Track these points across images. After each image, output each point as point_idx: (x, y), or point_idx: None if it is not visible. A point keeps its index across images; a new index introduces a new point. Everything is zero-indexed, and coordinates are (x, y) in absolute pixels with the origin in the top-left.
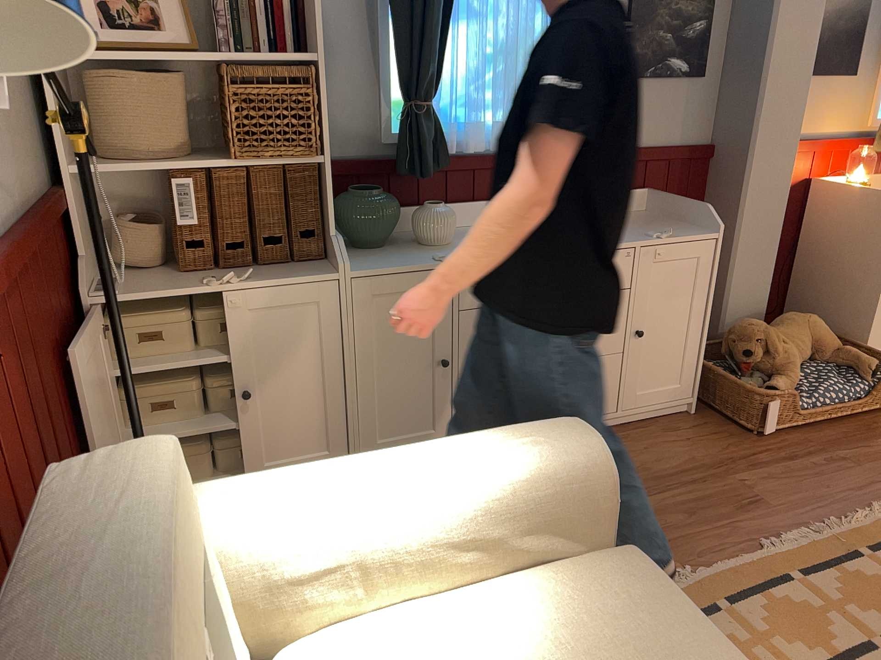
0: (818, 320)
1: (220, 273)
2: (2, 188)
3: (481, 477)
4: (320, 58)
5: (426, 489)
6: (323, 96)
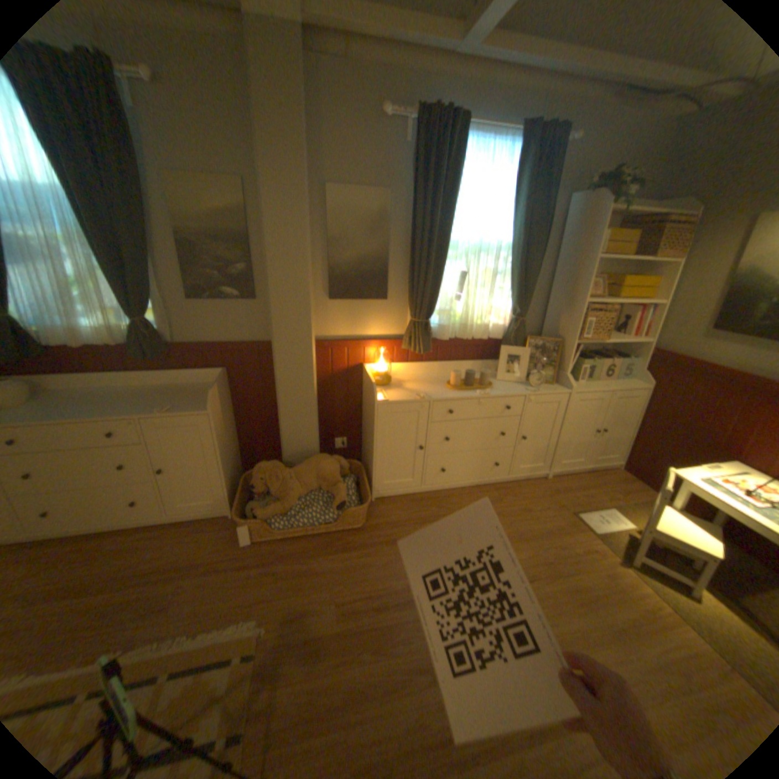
0: (326, 465)
1: None
2: None
3: None
4: None
5: None
6: None
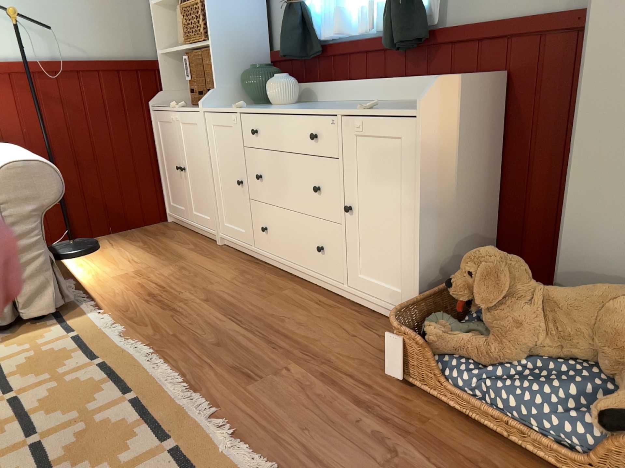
0: None
1: (195, 107)
2: (78, 49)
3: None
4: None
5: None
6: (206, 5)
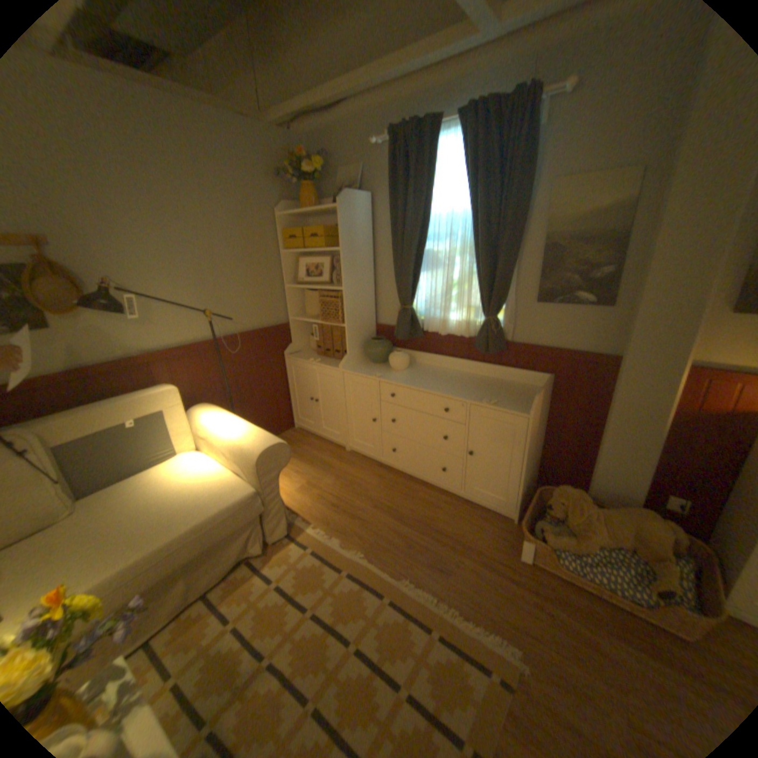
0: (655, 528)
1: (323, 358)
2: (239, 323)
3: (234, 438)
4: (348, 289)
5: (224, 433)
6: (345, 303)
